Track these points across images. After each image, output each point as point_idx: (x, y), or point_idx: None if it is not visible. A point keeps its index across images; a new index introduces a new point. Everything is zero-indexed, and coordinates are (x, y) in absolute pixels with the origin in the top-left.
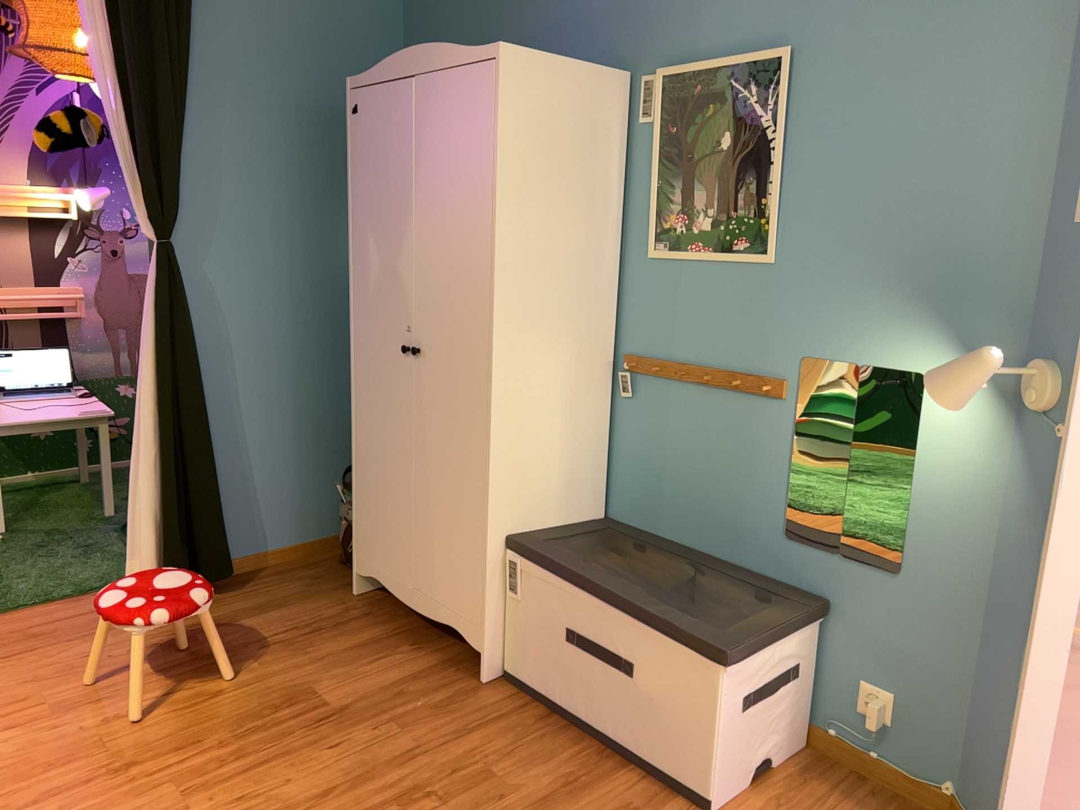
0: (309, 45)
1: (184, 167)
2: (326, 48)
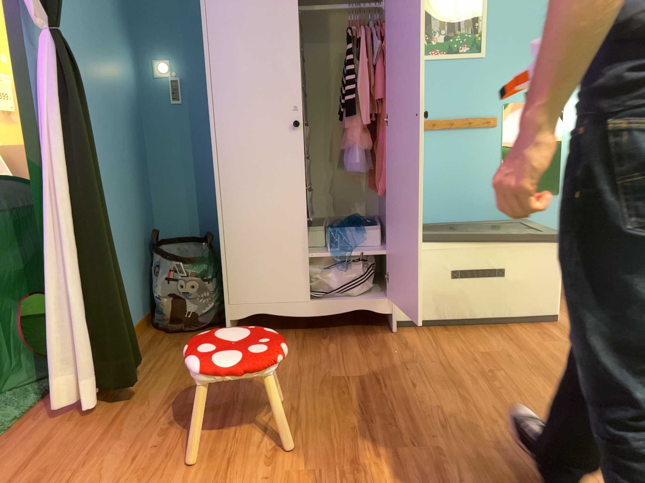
0: None
1: None
2: None
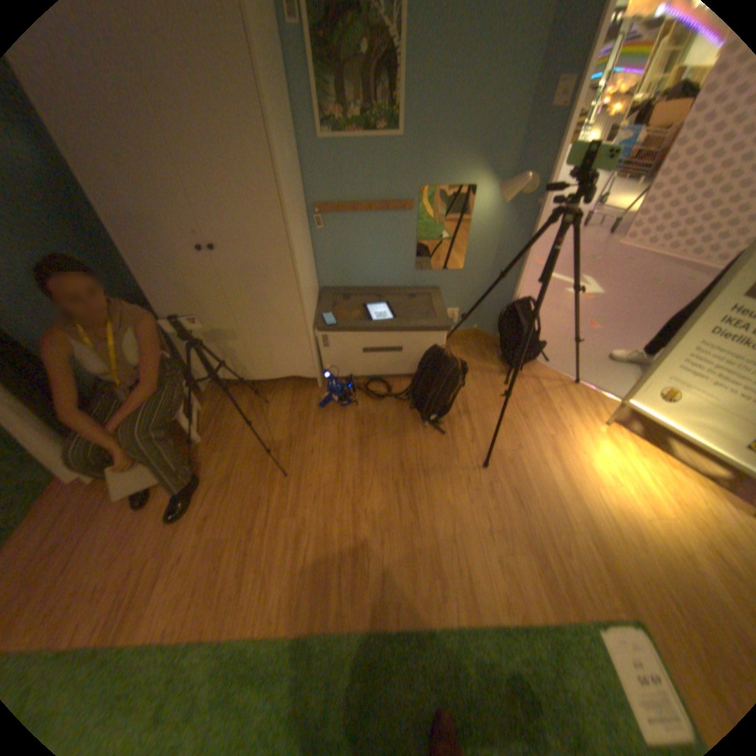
0: None
1: None
2: None
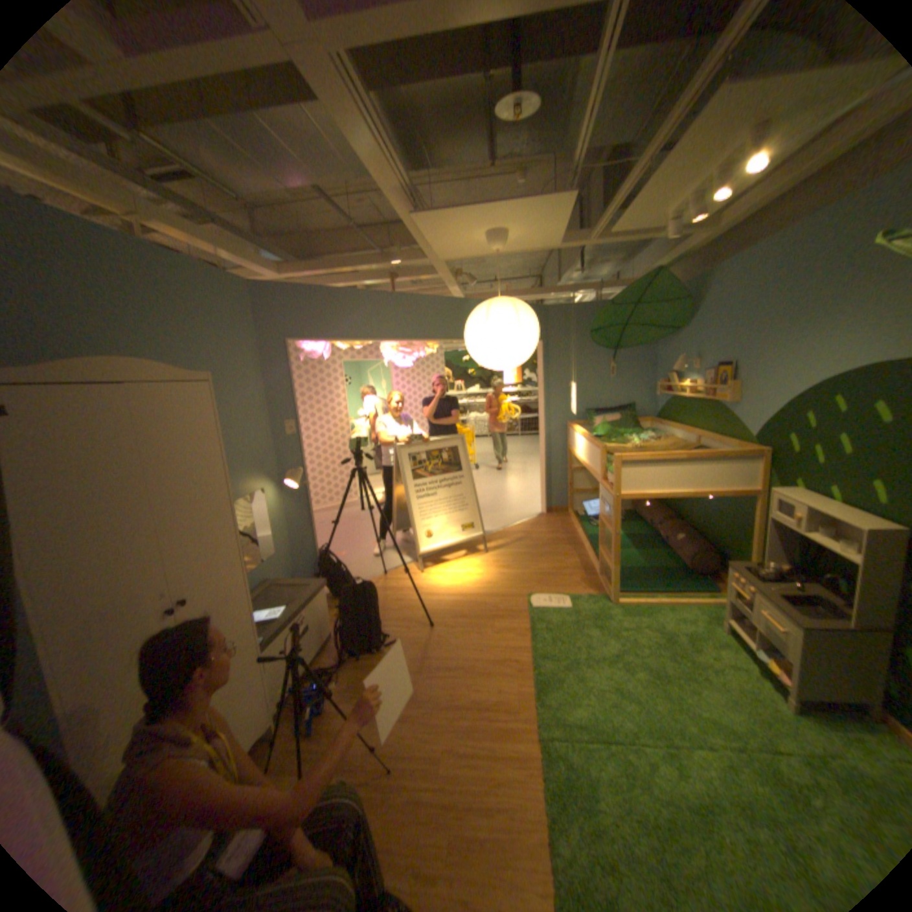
0: None
1: None
2: None
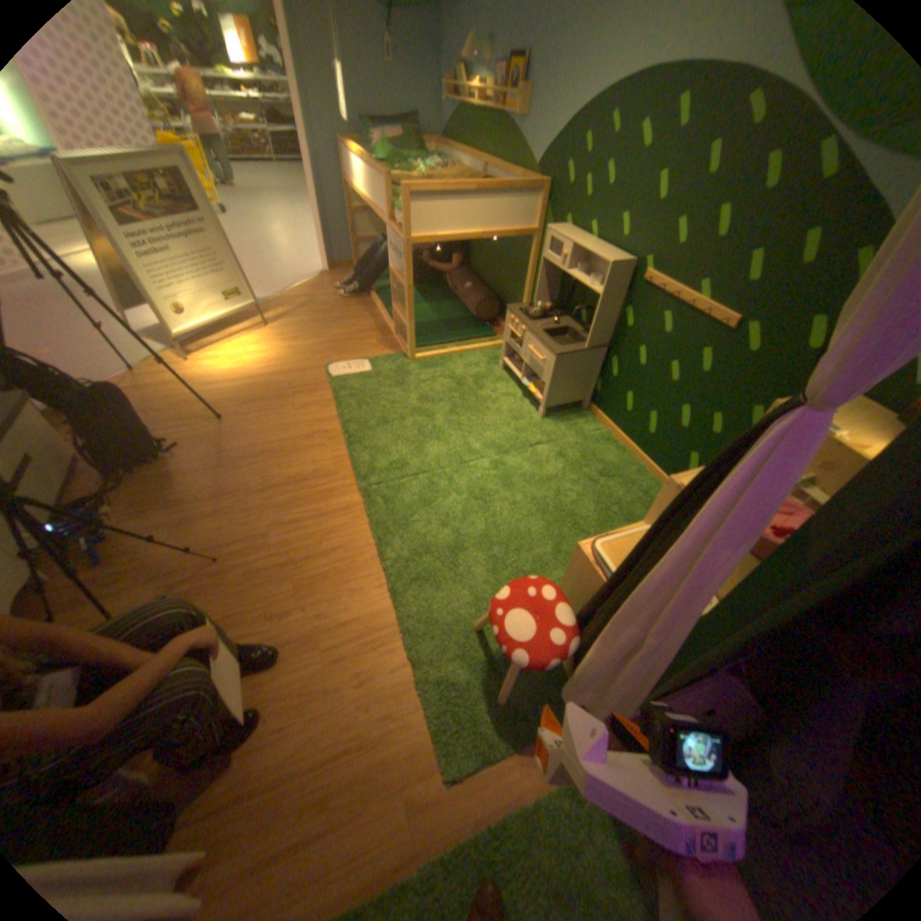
0: None
1: None
2: None
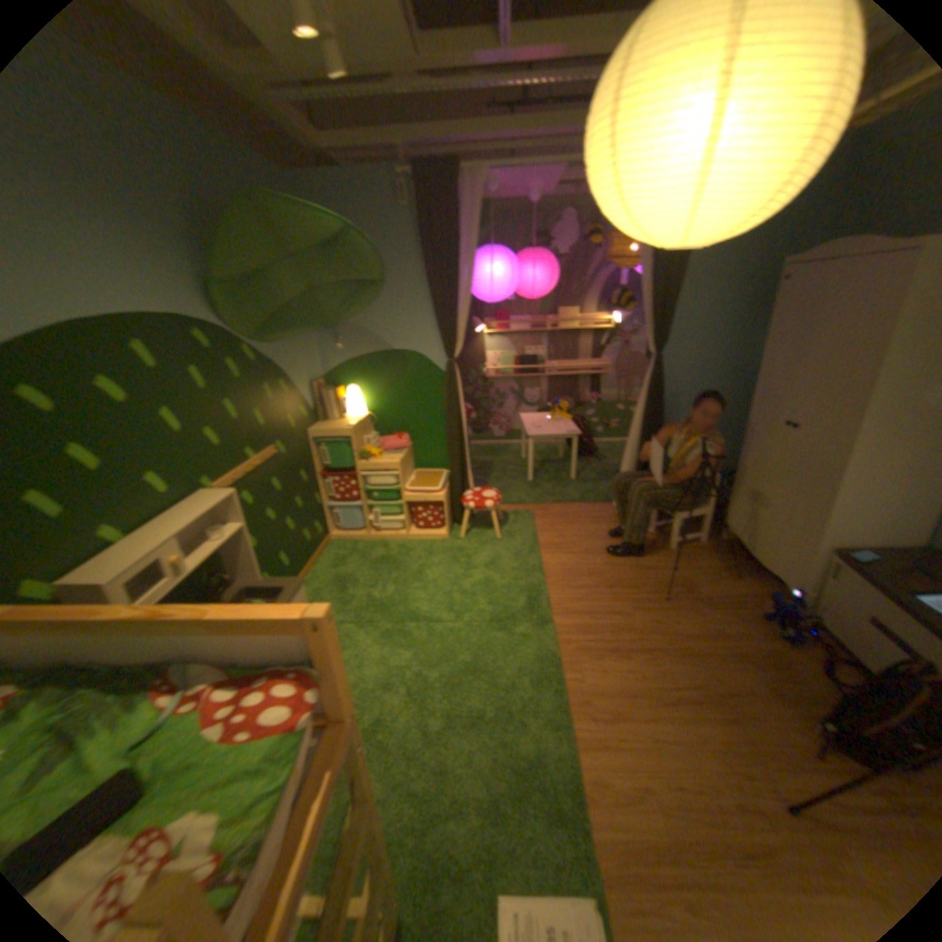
0: (760, 232)
1: (673, 315)
2: (772, 231)
